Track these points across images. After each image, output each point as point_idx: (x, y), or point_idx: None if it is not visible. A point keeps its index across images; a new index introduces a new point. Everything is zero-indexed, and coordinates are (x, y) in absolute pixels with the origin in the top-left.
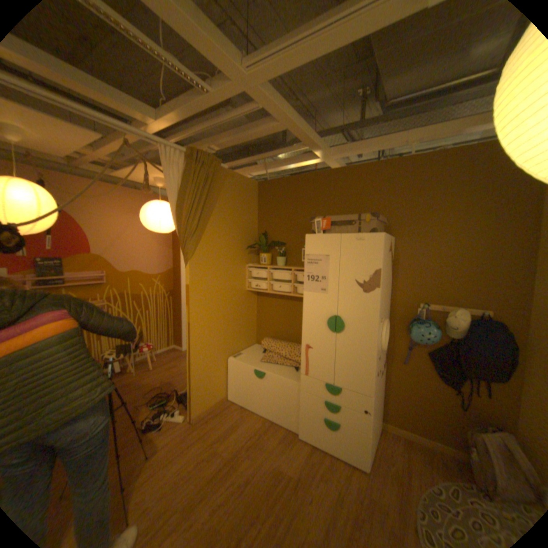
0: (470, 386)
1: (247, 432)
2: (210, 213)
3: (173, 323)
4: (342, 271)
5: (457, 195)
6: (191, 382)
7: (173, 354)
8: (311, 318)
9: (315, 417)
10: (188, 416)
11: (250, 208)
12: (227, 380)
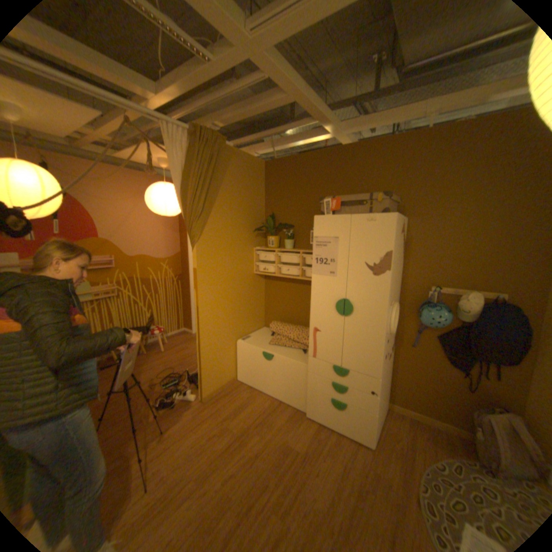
0: (479, 369)
1: (256, 410)
2: (216, 195)
3: (183, 307)
4: (352, 253)
5: (476, 172)
6: (201, 363)
7: (183, 337)
8: (319, 301)
9: (322, 397)
10: (199, 394)
11: (256, 189)
12: (237, 361)
